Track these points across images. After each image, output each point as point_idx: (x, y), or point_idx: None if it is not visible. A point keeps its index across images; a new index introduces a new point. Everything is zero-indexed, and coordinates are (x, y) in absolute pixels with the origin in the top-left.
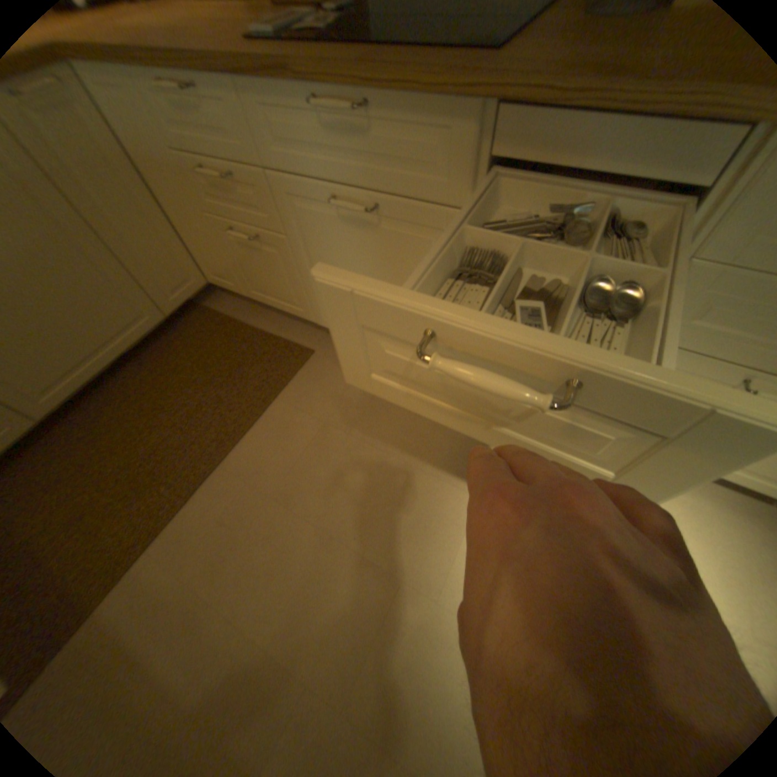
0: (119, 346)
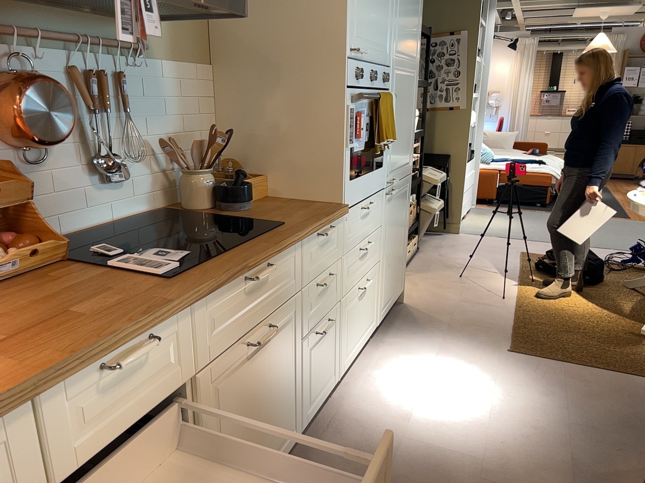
0: None
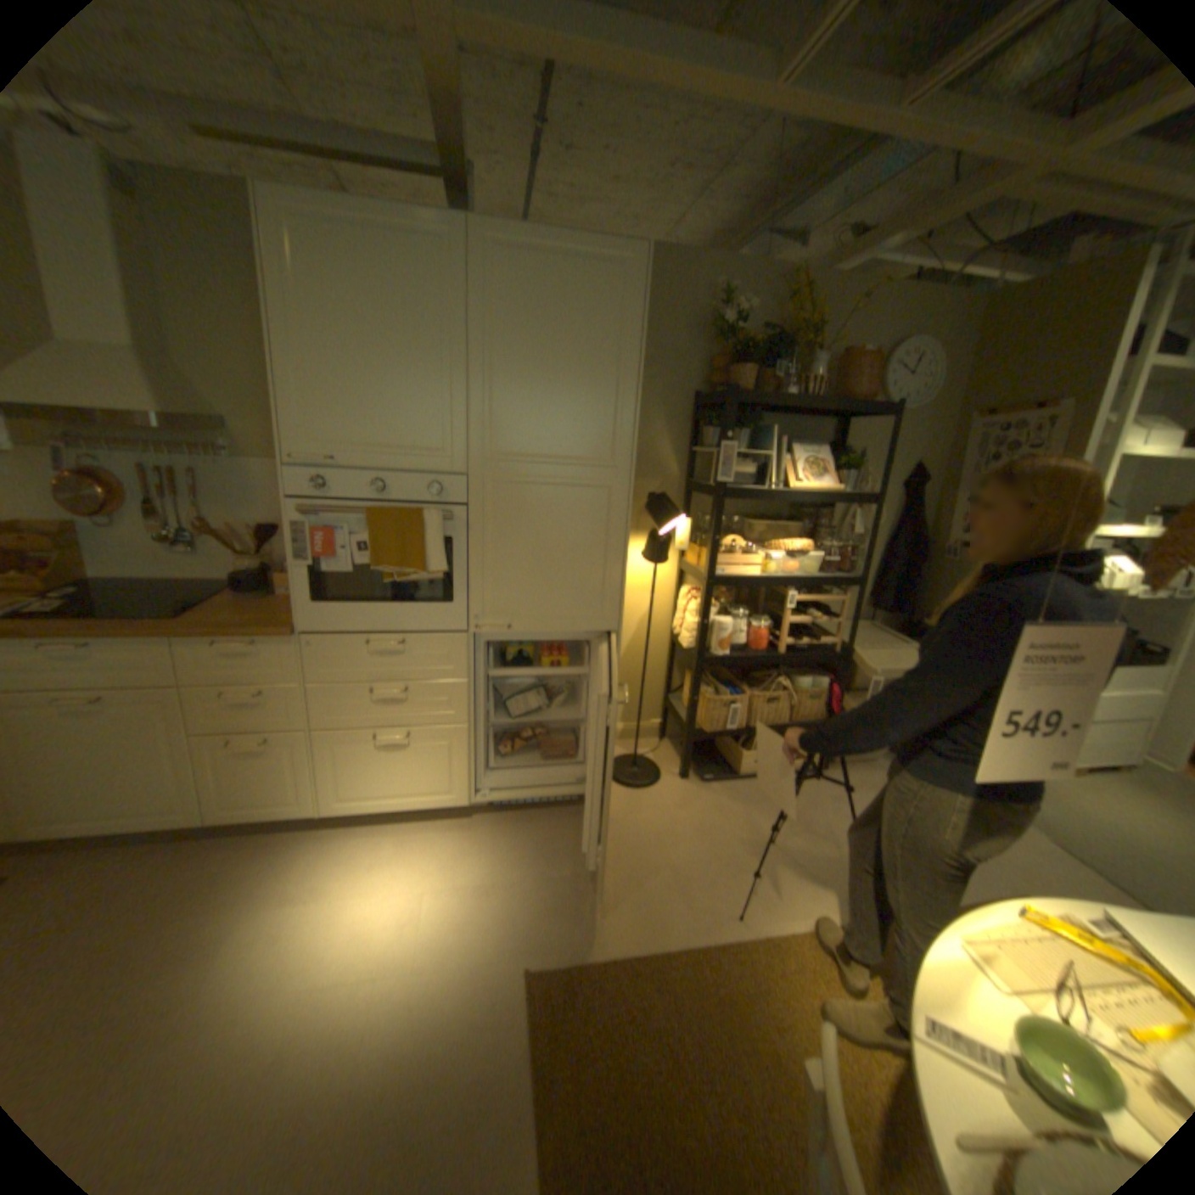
0: None
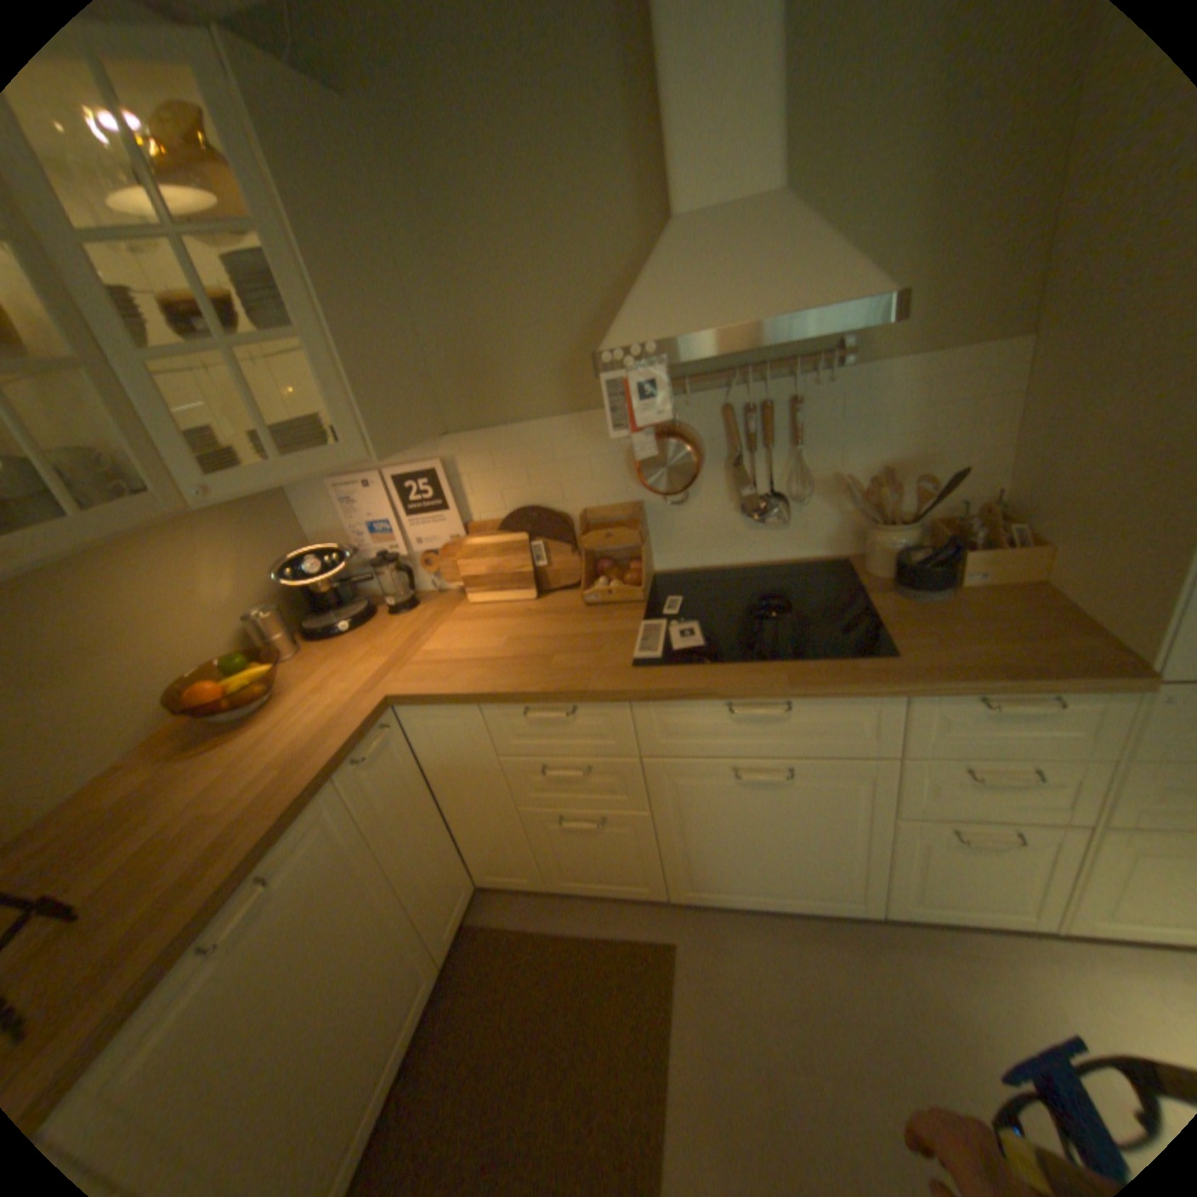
0: (399, 1054)
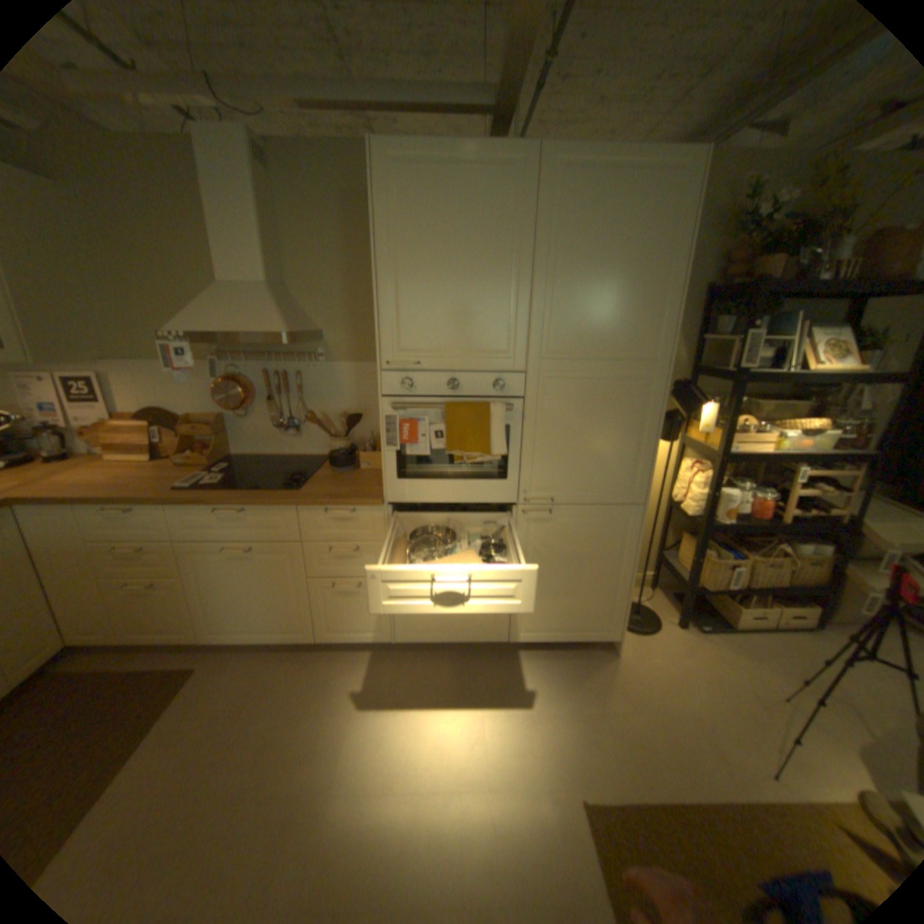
0: None
